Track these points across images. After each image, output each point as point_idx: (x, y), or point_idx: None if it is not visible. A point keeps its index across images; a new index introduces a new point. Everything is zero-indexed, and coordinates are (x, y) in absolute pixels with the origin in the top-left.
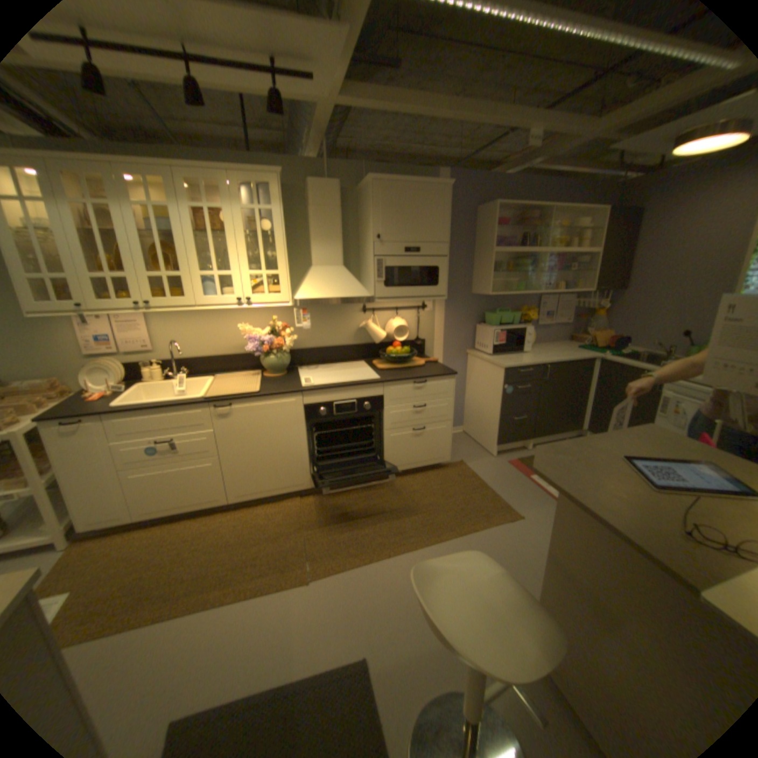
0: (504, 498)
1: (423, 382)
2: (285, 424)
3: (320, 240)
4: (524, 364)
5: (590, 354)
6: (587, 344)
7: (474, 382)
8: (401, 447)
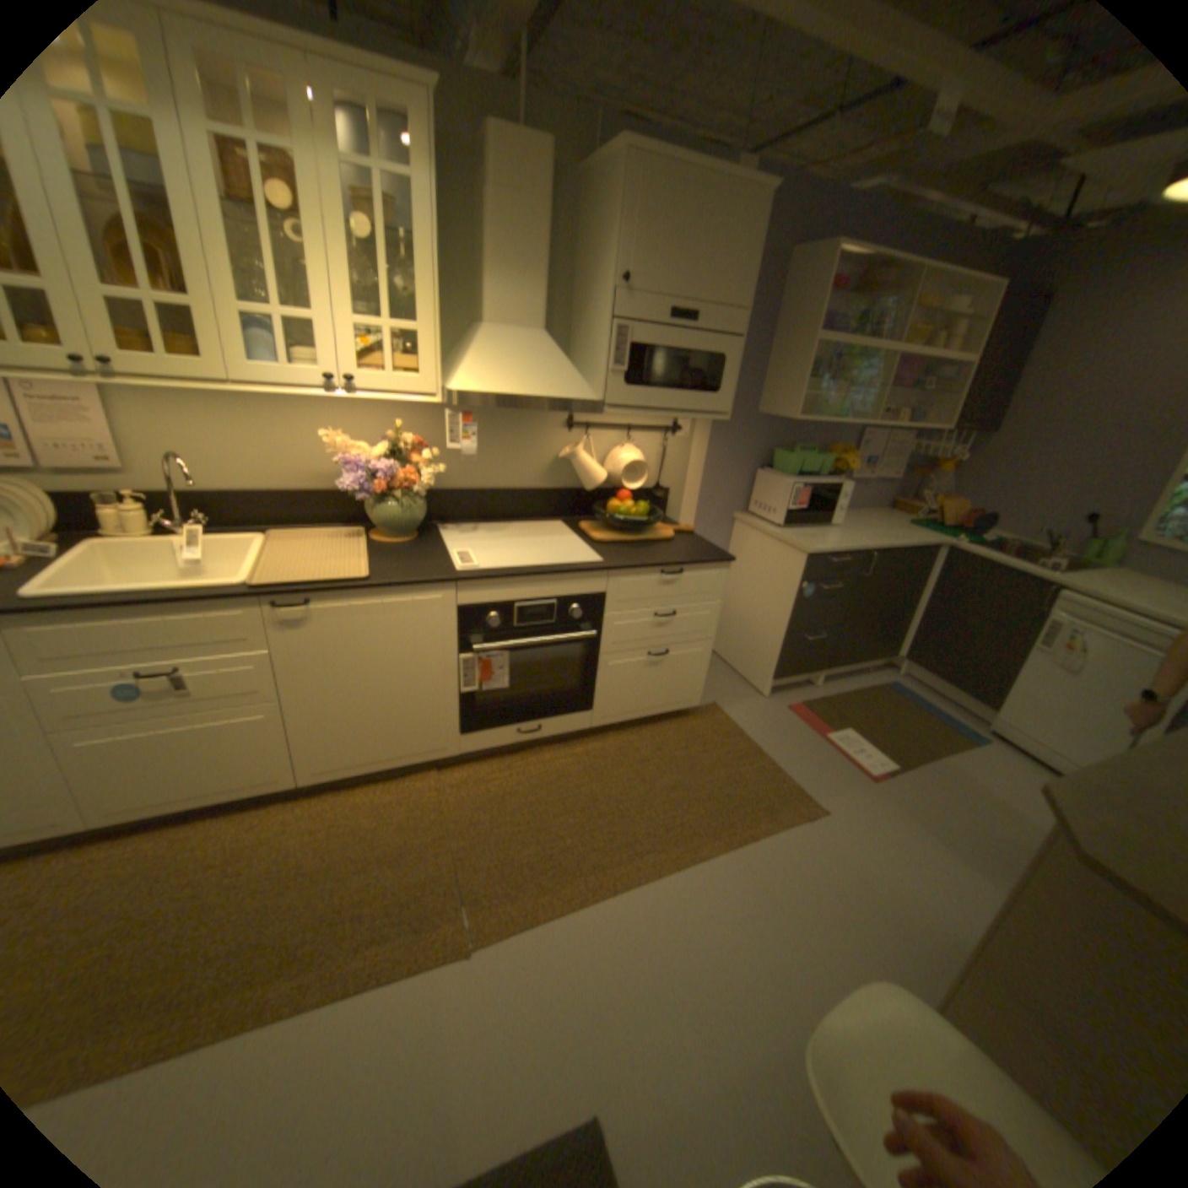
0: (792, 775)
1: (679, 573)
2: (419, 640)
3: (504, 268)
4: (839, 549)
5: (934, 538)
6: (920, 516)
7: (741, 569)
8: (624, 683)
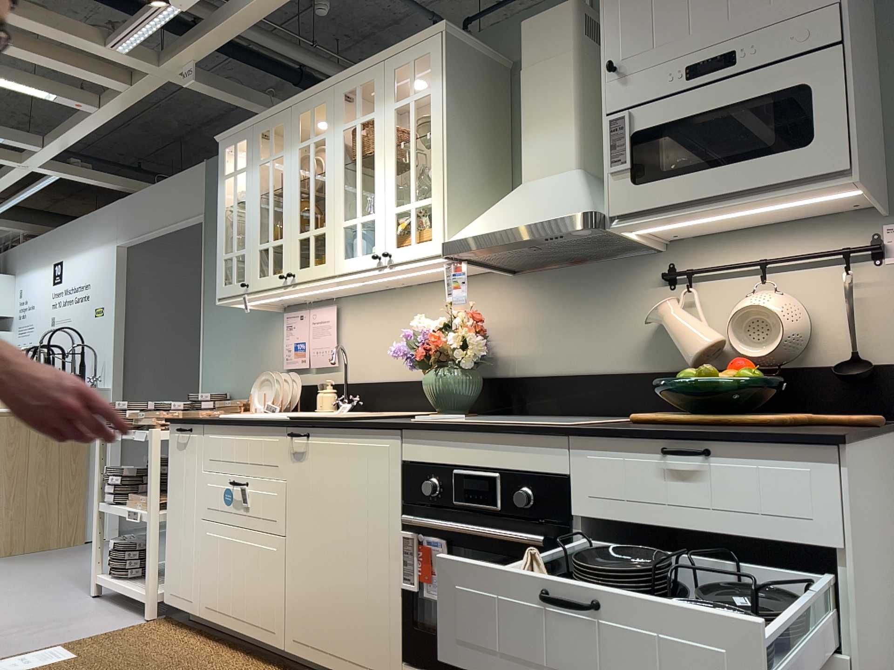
0: None
1: (691, 452)
2: (369, 498)
3: (532, 128)
4: None
5: None
6: None
7: None
8: None
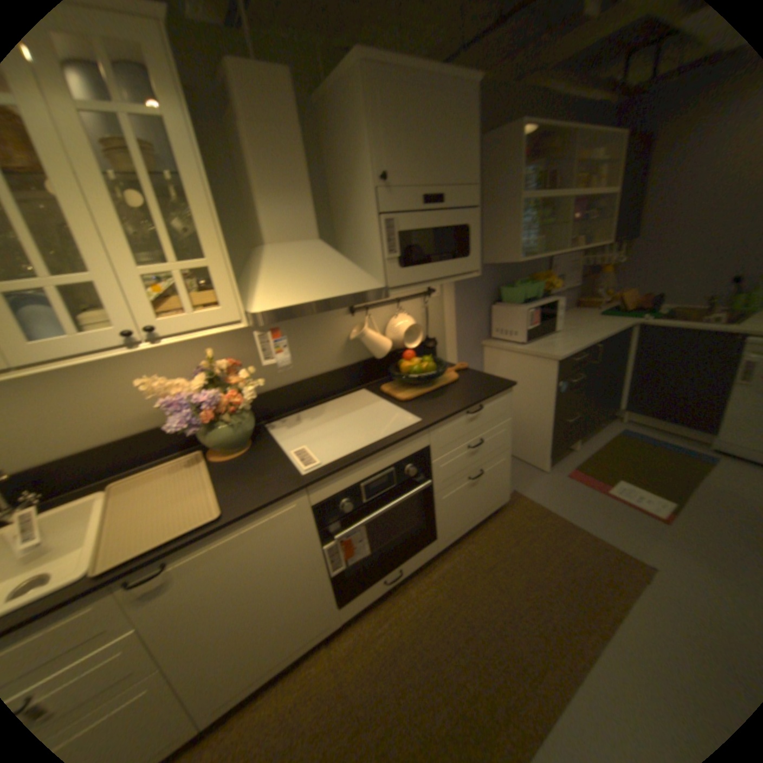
0: (607, 540)
1: (481, 409)
2: (284, 551)
3: (273, 191)
4: (579, 350)
5: (628, 321)
6: (602, 308)
7: None
8: (457, 508)
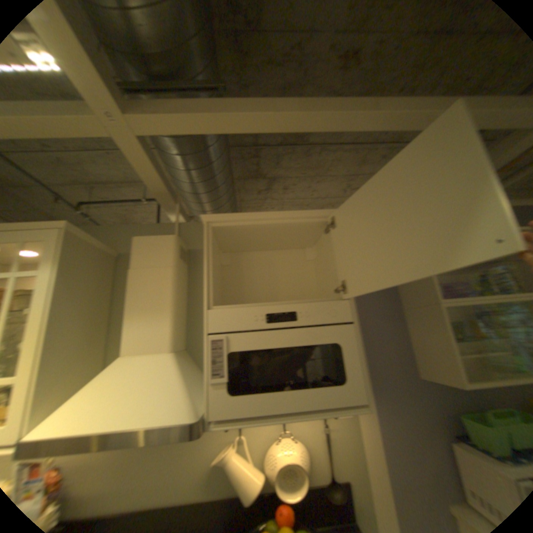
0: None
1: None
2: None
3: (134, 314)
4: None
5: None
6: None
7: None
8: None
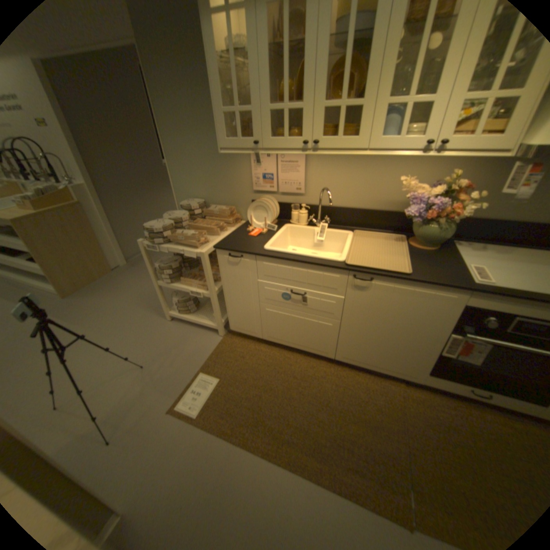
0: None
1: None
2: (428, 318)
3: None
4: None
5: None
6: None
7: None
8: None
